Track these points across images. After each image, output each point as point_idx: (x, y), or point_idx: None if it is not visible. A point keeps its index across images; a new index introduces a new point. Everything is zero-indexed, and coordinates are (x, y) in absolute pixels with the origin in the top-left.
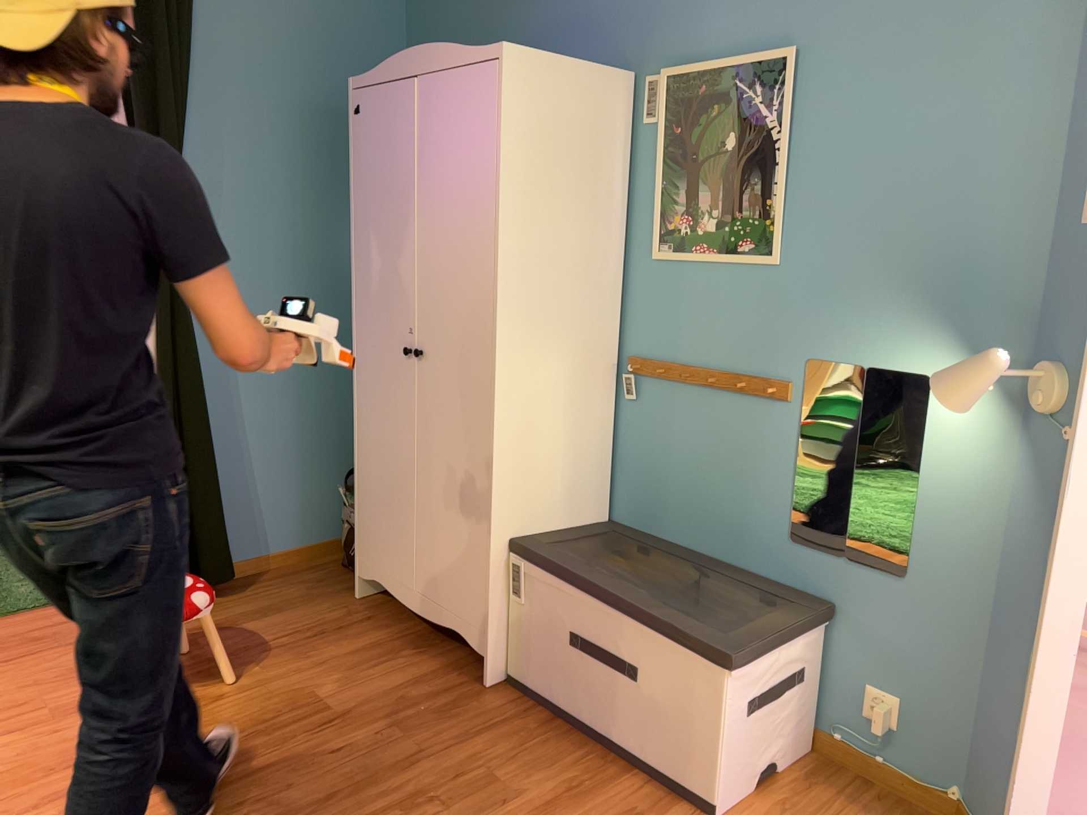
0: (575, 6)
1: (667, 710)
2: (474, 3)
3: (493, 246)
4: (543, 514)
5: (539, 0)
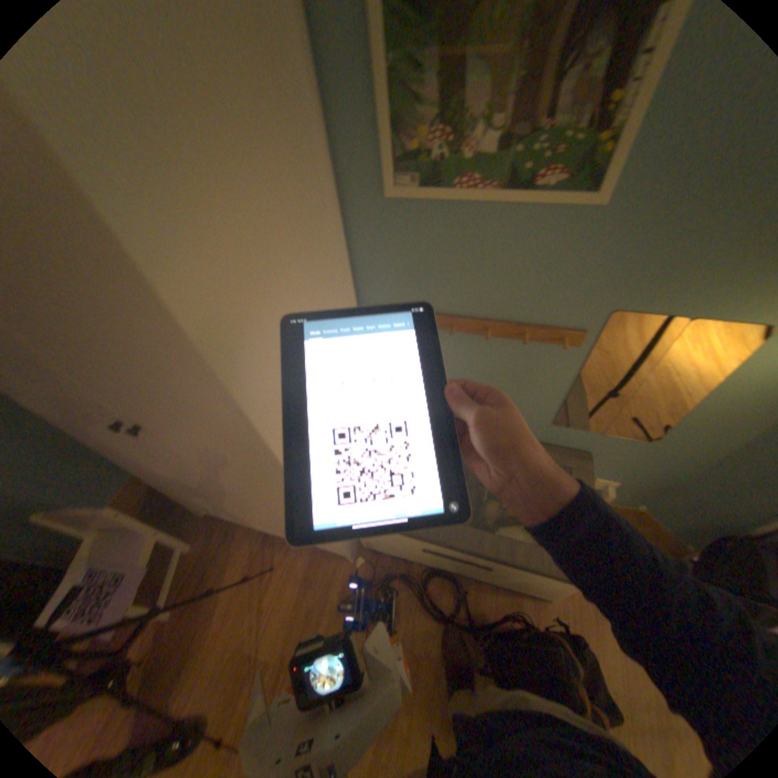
0: None
1: (517, 583)
2: None
3: (190, 345)
4: None
5: None
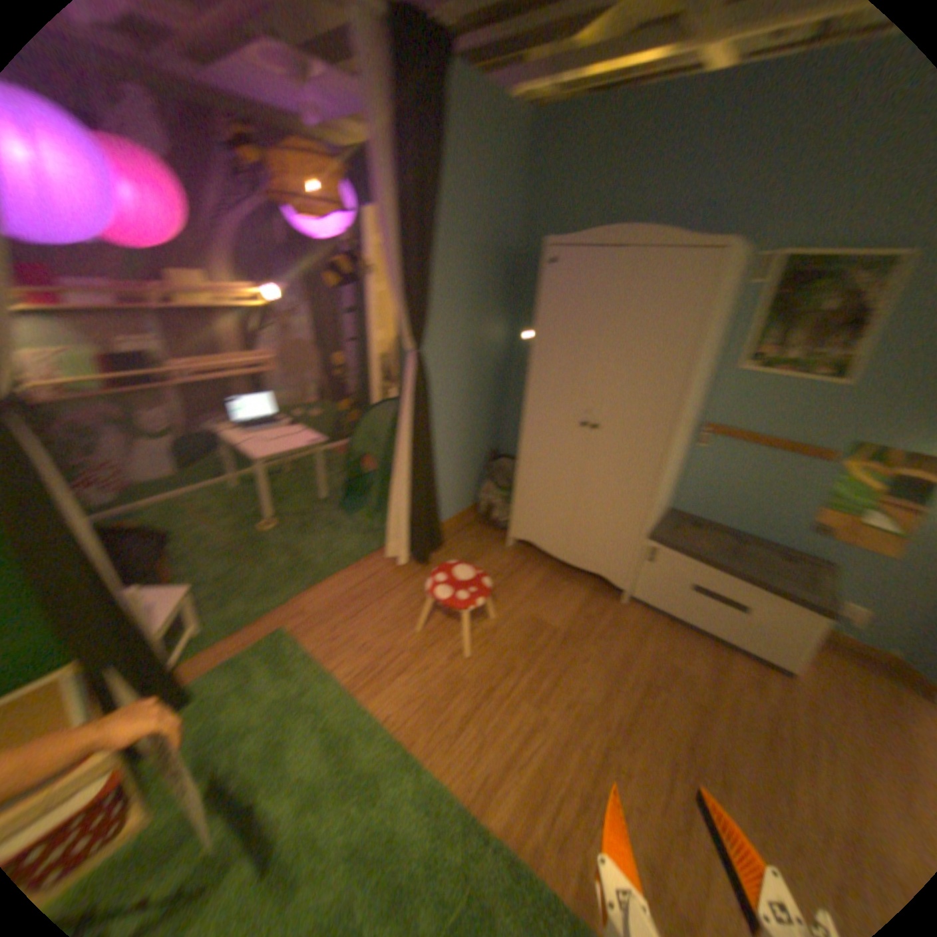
0: (703, 190)
1: (773, 631)
2: (601, 174)
3: (692, 373)
4: (660, 515)
5: (667, 180)
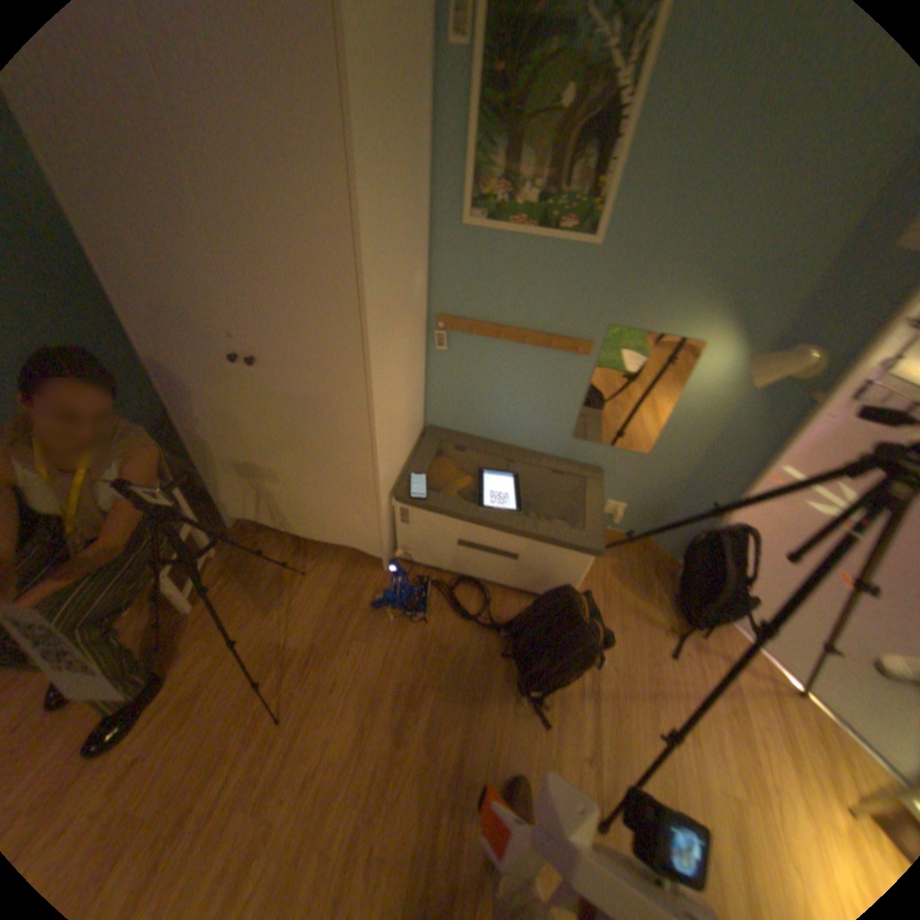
0: None
1: (538, 571)
2: None
3: (356, 257)
4: (401, 459)
5: None
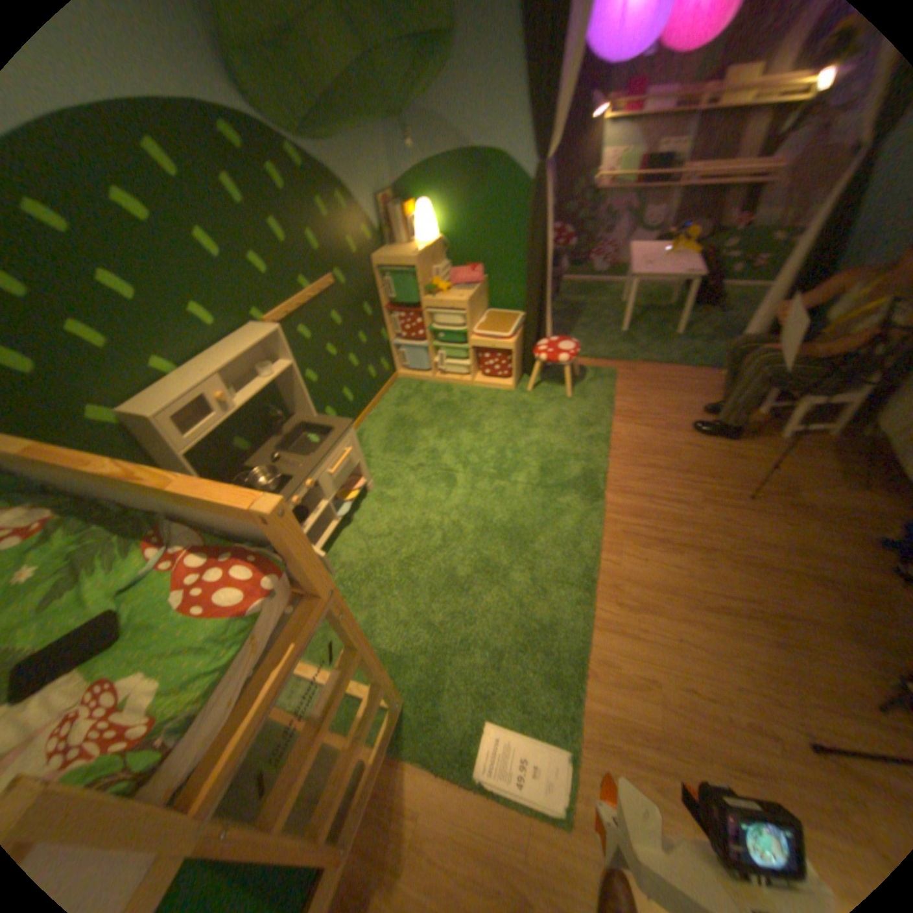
0: None
1: None
2: None
3: None
4: None
5: None
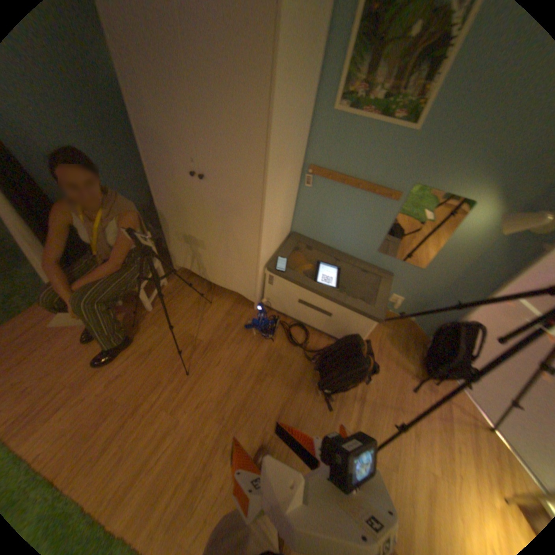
0: None
1: (341, 325)
2: None
3: (268, 121)
4: (274, 248)
5: None
